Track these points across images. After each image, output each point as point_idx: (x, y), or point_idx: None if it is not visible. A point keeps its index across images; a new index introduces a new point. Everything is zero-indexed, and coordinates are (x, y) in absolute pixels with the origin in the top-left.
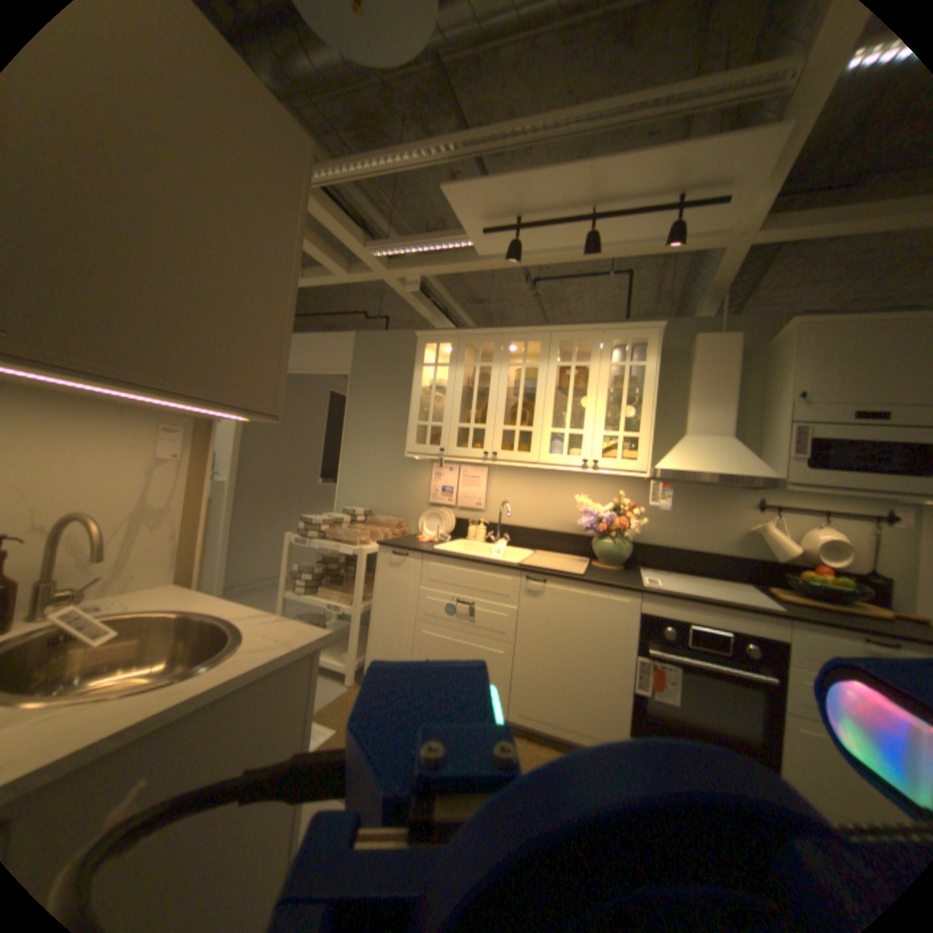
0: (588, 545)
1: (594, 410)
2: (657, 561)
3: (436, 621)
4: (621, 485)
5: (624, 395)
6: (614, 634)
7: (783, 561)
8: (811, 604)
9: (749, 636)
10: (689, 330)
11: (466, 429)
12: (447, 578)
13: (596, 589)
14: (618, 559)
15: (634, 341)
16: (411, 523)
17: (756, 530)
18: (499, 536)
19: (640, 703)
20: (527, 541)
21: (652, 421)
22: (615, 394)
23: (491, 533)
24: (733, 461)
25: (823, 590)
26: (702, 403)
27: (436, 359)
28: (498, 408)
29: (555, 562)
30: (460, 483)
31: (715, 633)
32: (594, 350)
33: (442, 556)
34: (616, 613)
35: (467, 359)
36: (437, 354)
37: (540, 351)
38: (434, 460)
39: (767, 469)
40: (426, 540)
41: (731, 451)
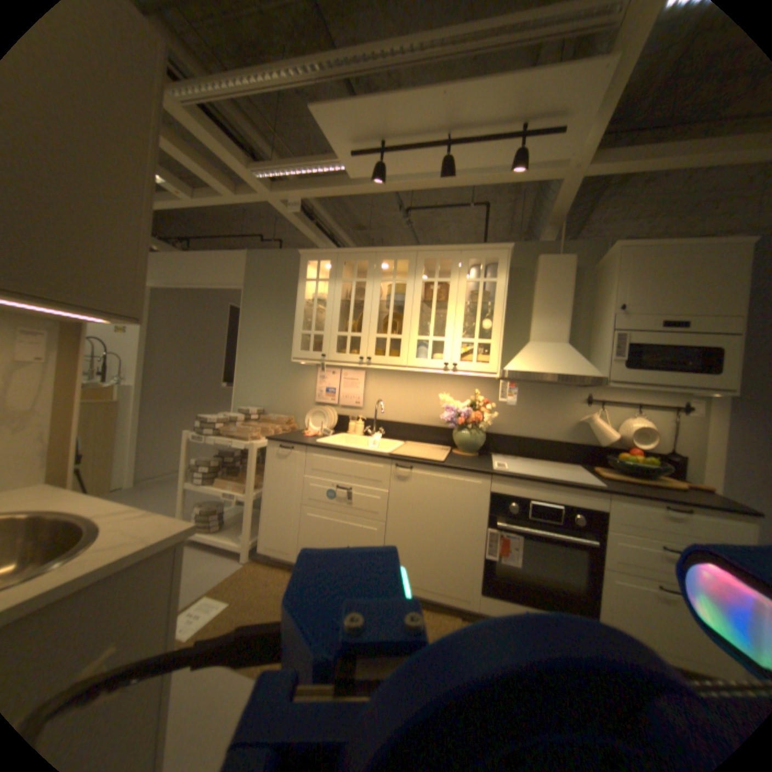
0: (449, 436)
1: (453, 321)
2: (505, 448)
3: (319, 505)
4: (476, 385)
5: (479, 309)
6: (468, 510)
7: (604, 445)
8: (625, 480)
9: (577, 508)
10: (533, 253)
11: (345, 338)
12: (327, 468)
13: (453, 473)
14: (473, 447)
15: (487, 261)
16: (299, 420)
17: (584, 420)
18: (375, 430)
19: (489, 567)
20: (399, 434)
21: (501, 330)
22: (472, 307)
23: (368, 427)
24: (567, 363)
25: (635, 468)
26: (542, 314)
27: (318, 276)
28: (372, 319)
29: (421, 451)
30: (342, 385)
31: (550, 506)
32: (453, 269)
33: (323, 449)
34: (470, 493)
35: (345, 276)
36: (320, 271)
37: (408, 269)
38: (318, 365)
39: (593, 370)
40: (311, 435)
41: (565, 355)
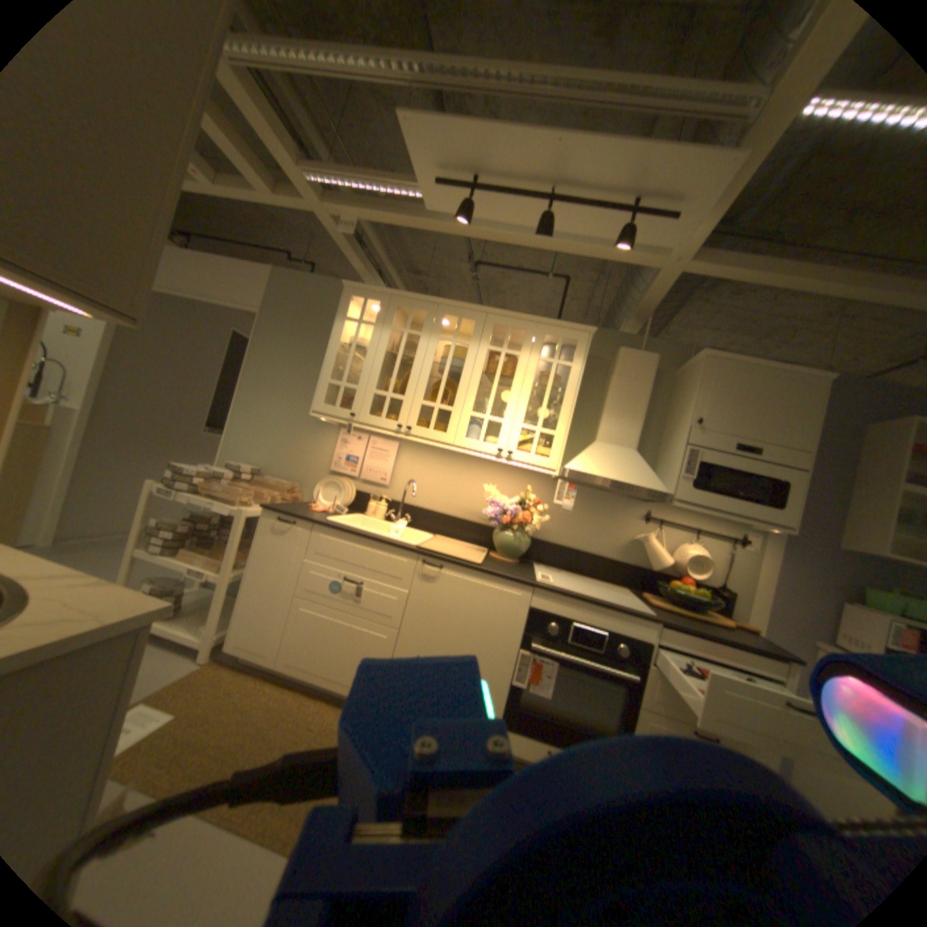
0: (488, 536)
1: (516, 402)
2: (549, 559)
3: (317, 599)
4: (528, 481)
5: (545, 394)
6: (501, 626)
7: (656, 570)
8: (673, 611)
9: (621, 636)
10: (613, 344)
11: (382, 398)
12: (336, 554)
13: (490, 580)
14: (514, 552)
15: (563, 342)
16: (305, 490)
17: (638, 539)
18: (399, 516)
19: (514, 695)
20: (428, 525)
21: (568, 423)
22: (537, 391)
23: (392, 512)
24: (632, 473)
25: (685, 599)
26: (613, 414)
27: (361, 317)
28: (420, 382)
29: (454, 549)
30: (367, 455)
31: (592, 631)
32: (525, 342)
33: (335, 530)
34: (506, 606)
35: (395, 324)
36: (364, 312)
37: (473, 332)
38: (342, 426)
39: (659, 485)
40: (319, 510)
41: (632, 463)
